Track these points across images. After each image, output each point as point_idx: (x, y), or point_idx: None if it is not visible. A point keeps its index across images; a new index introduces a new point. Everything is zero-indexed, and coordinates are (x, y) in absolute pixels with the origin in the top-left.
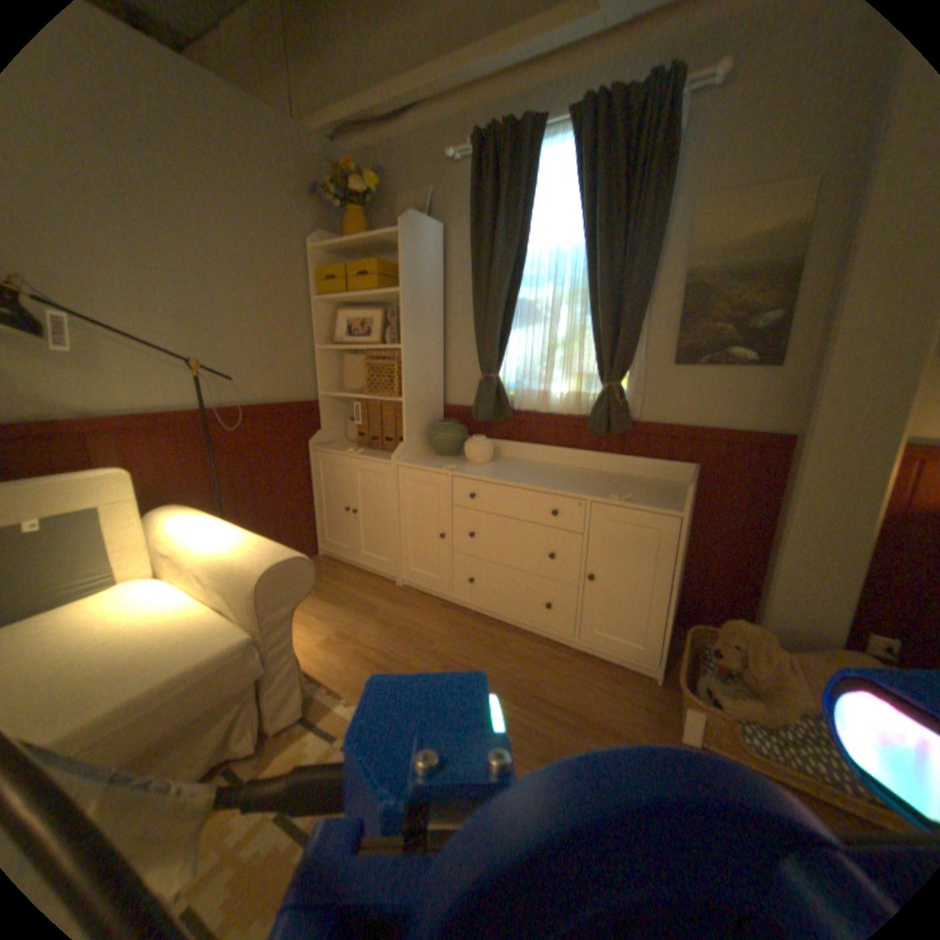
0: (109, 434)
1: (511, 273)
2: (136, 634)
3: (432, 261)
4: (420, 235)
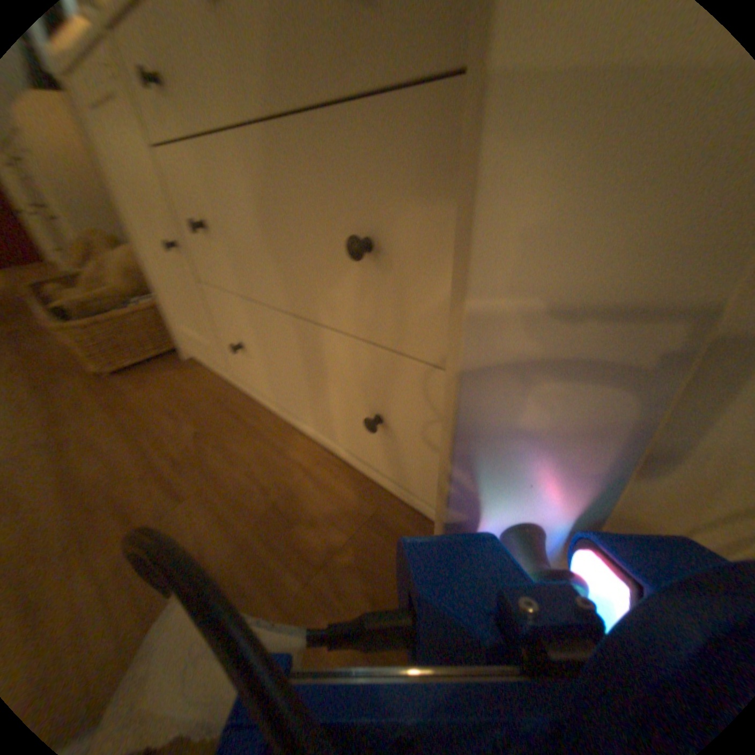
0: None
1: None
2: None
3: None
4: None
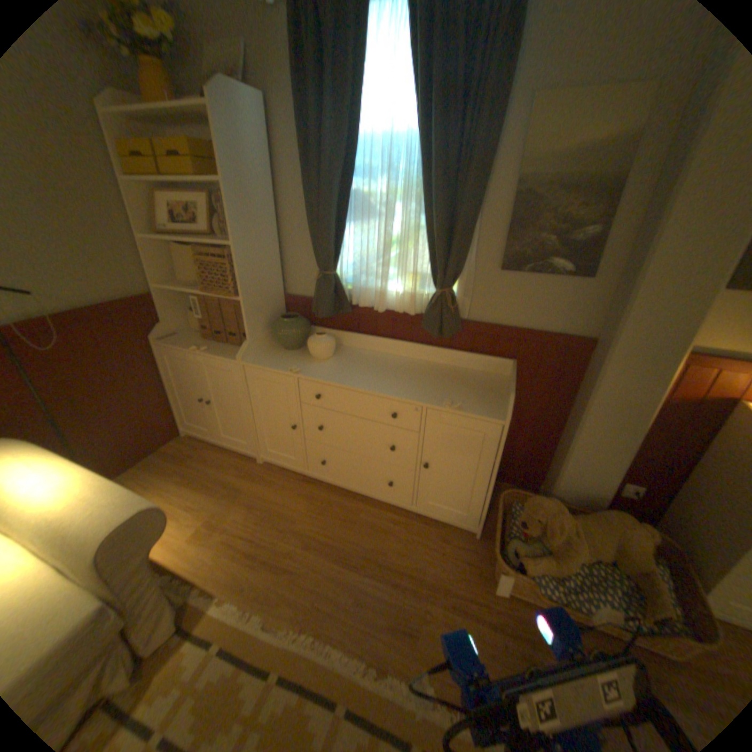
0: None
1: (343, 165)
2: None
3: (254, 141)
4: (236, 109)
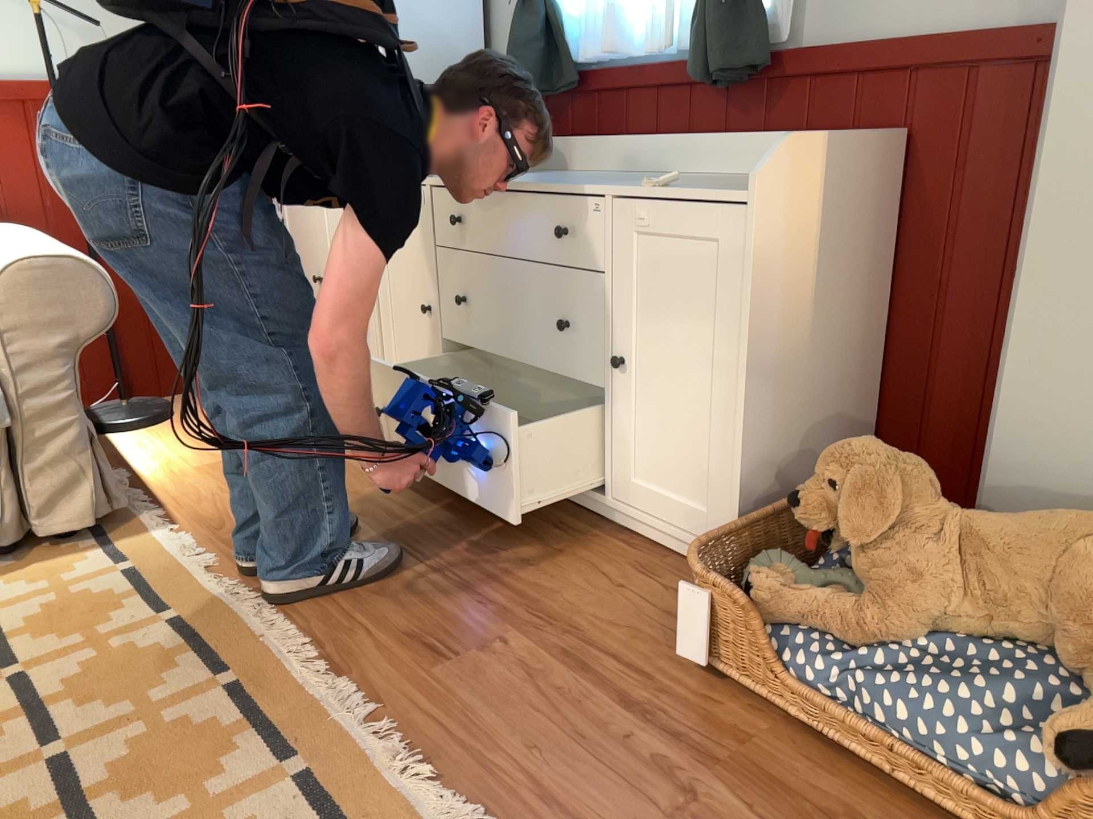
0: None
1: None
2: None
3: None
4: None
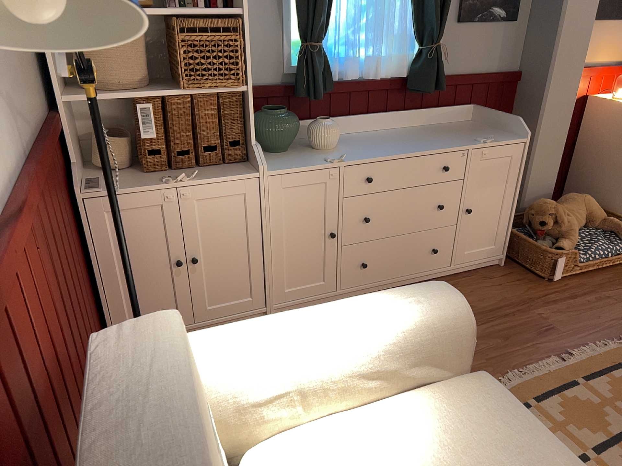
0: (1, 278)
1: None
2: (440, 456)
3: None
4: None
